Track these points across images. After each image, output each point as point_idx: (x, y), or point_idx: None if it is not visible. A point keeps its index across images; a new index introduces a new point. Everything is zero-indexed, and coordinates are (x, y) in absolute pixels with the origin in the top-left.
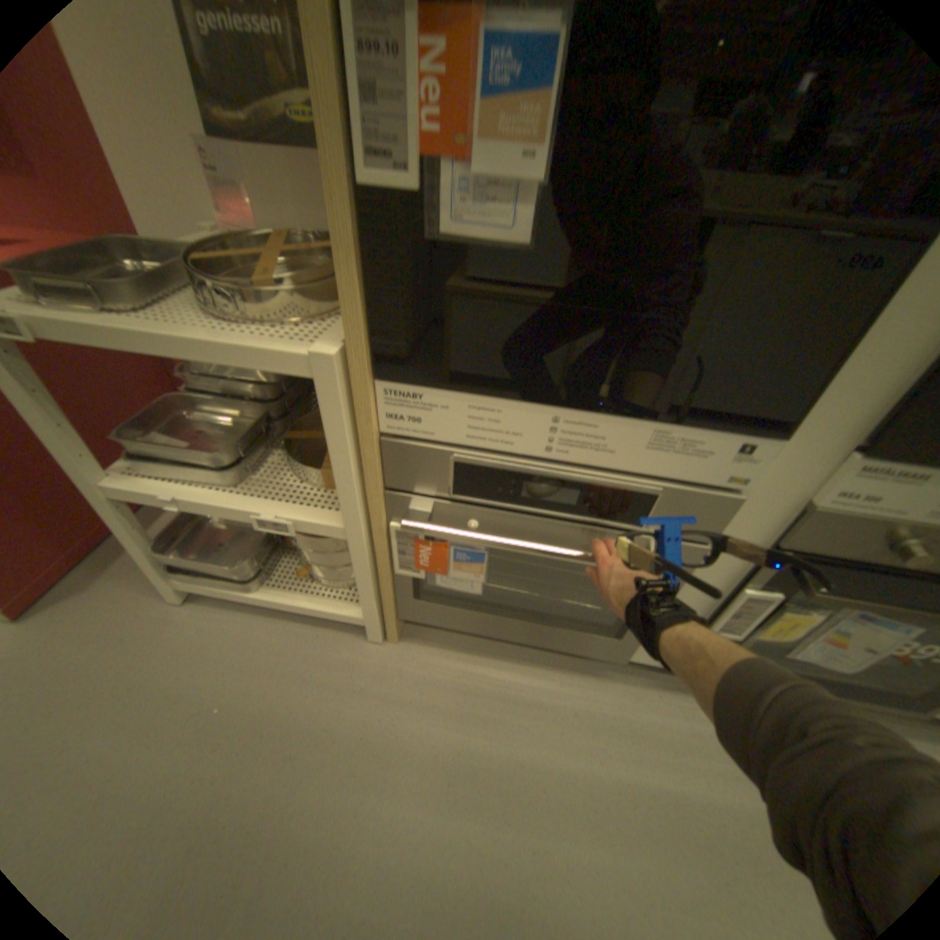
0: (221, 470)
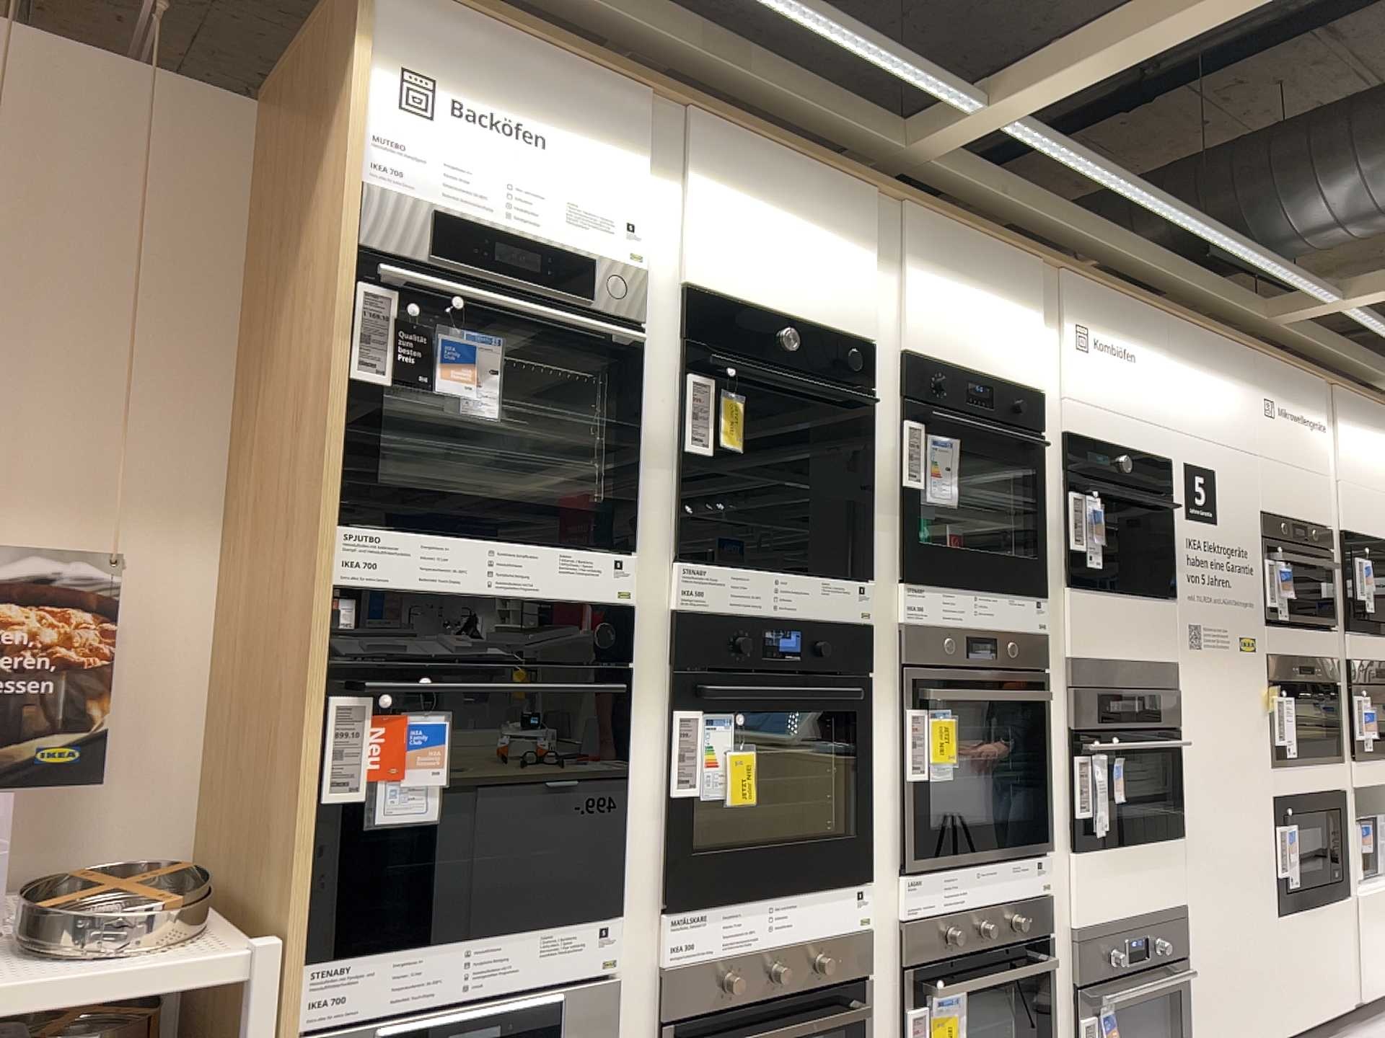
0: None
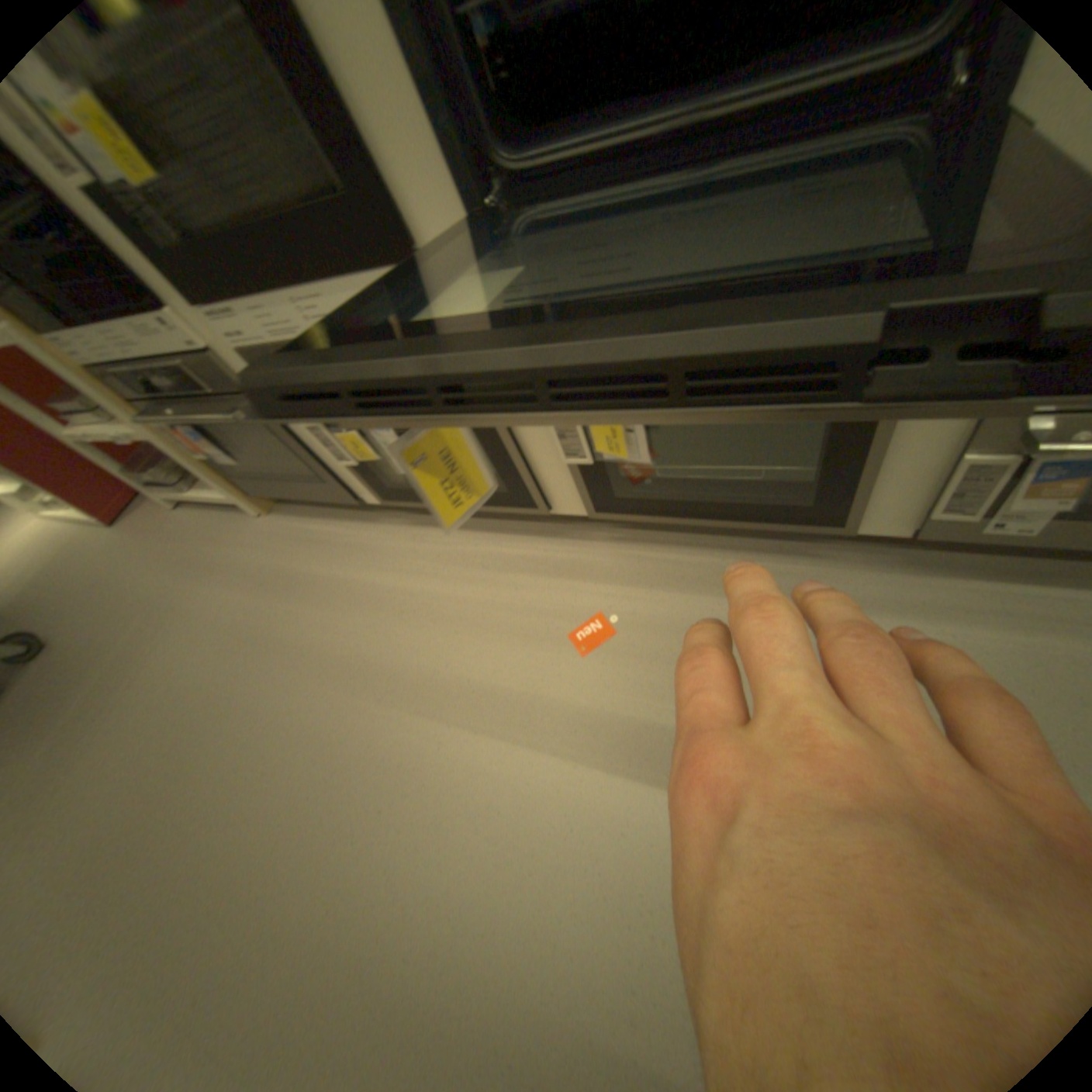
0: (94, 416)
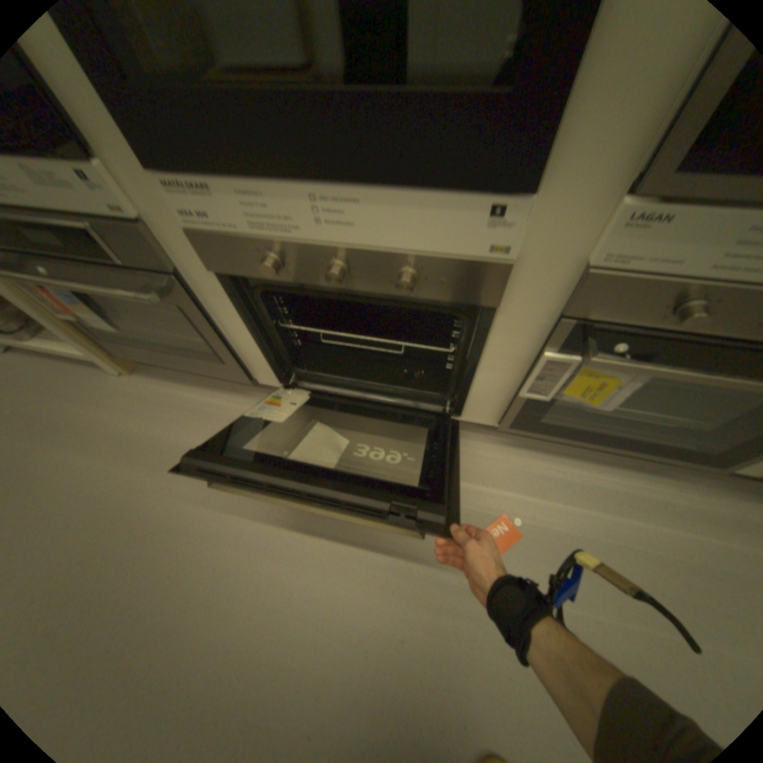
0: None
